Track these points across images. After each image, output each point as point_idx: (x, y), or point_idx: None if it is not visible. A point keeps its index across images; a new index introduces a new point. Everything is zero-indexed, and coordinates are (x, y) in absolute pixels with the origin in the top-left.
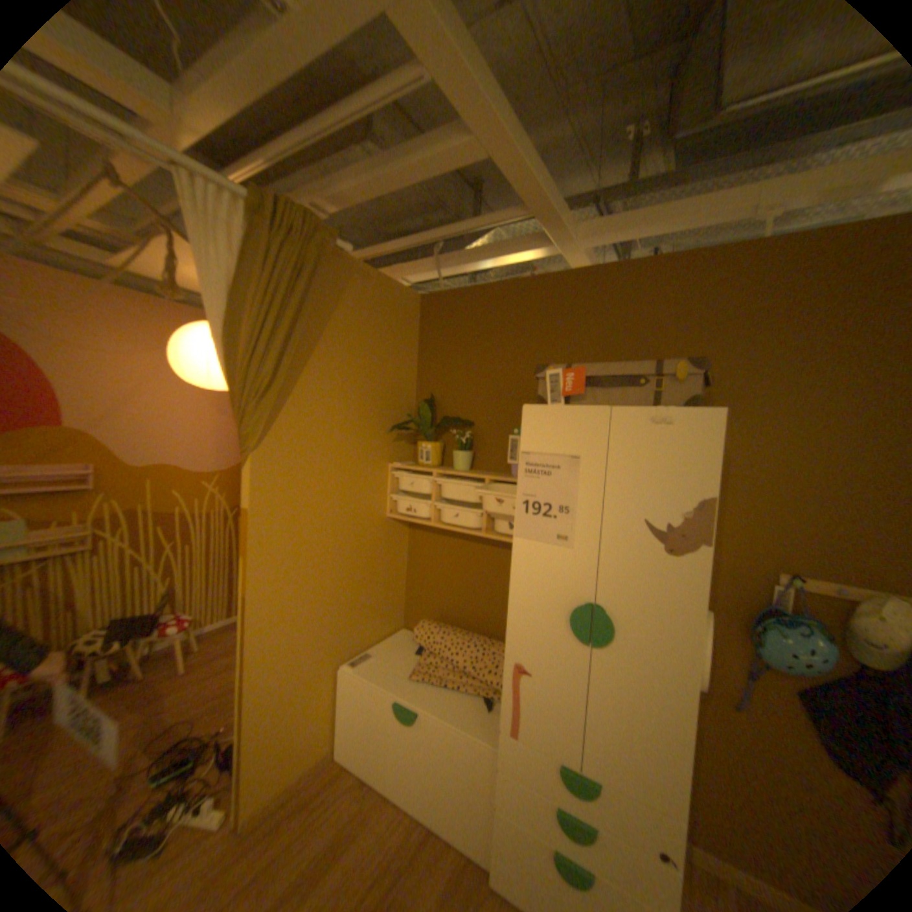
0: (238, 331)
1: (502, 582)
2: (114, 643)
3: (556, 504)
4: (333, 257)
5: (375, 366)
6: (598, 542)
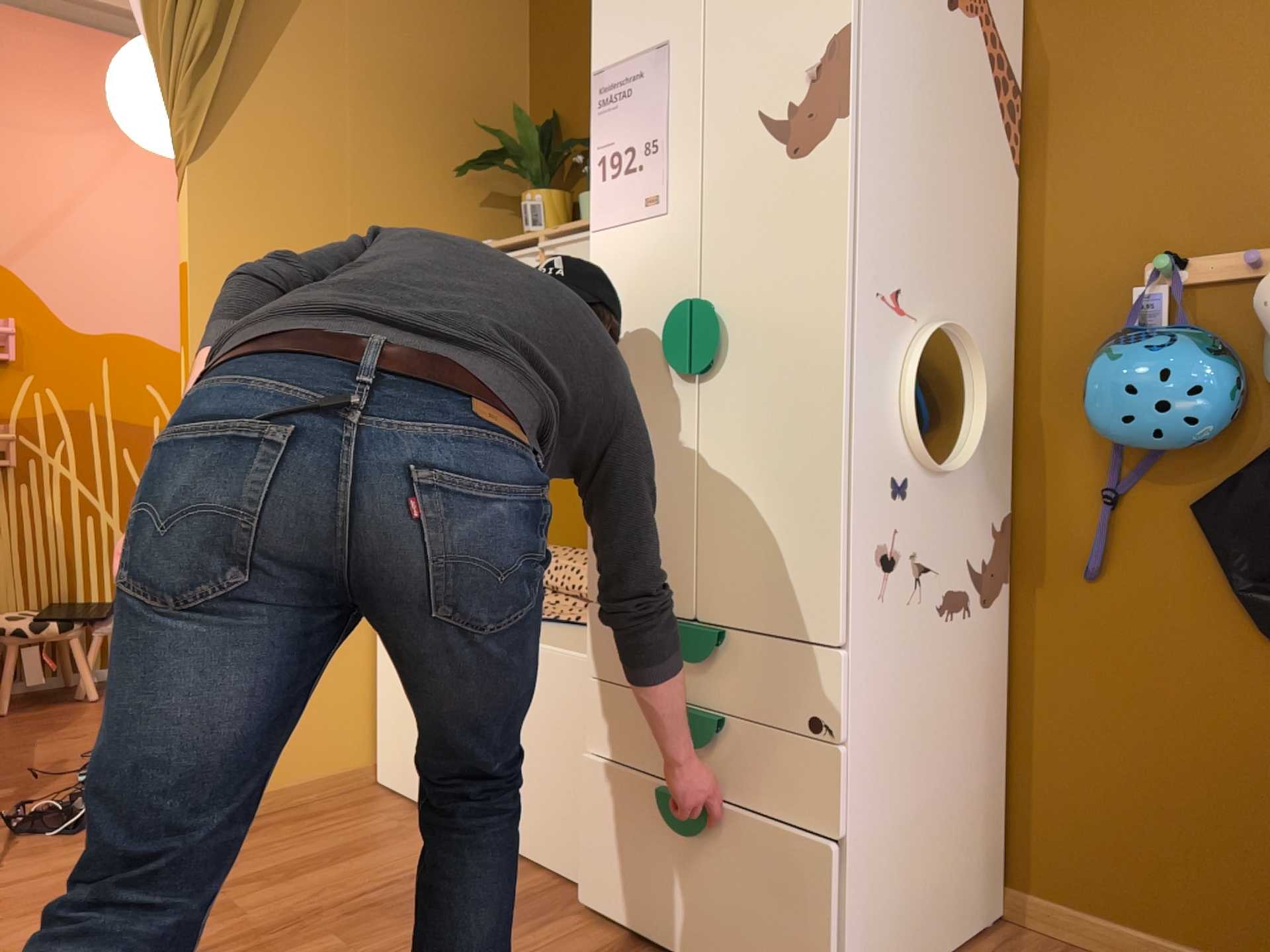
0: None
1: None
2: (48, 620)
3: (642, 143)
4: None
5: (430, 52)
6: (699, 183)
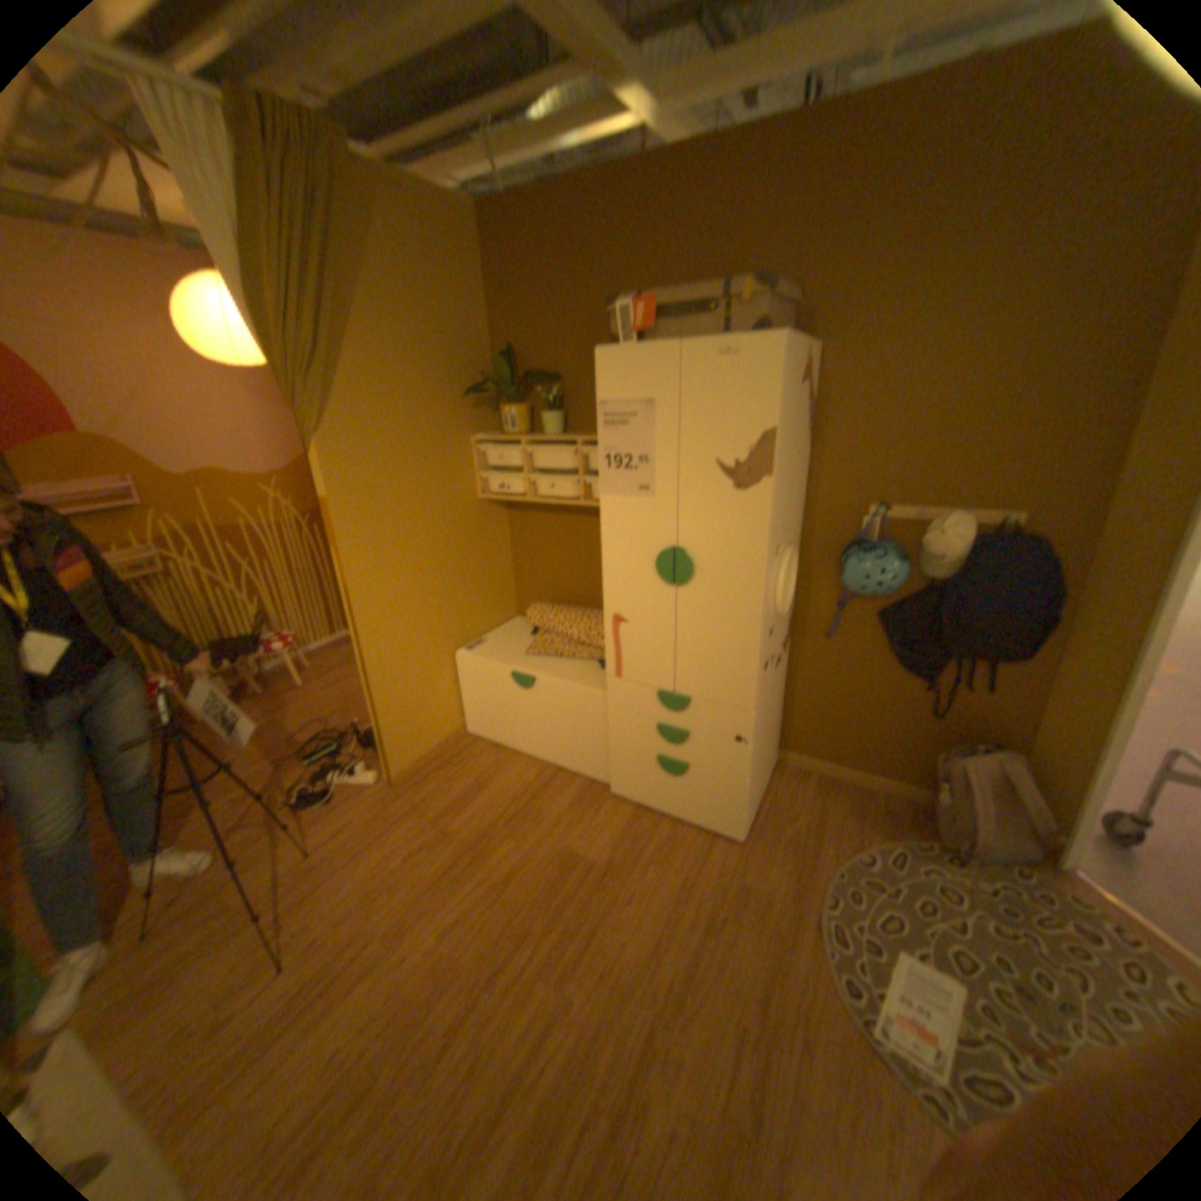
0: (258, 288)
1: None
2: (222, 661)
3: (636, 455)
4: (346, 163)
5: (431, 312)
6: (676, 487)
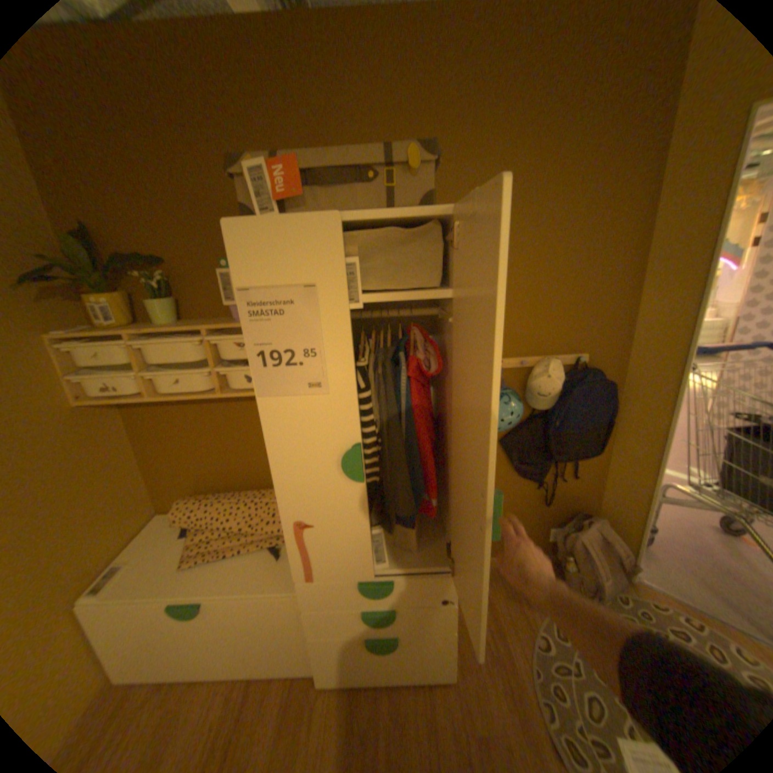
0: None
1: (256, 434)
2: None
3: (299, 348)
4: None
5: None
6: (354, 380)
